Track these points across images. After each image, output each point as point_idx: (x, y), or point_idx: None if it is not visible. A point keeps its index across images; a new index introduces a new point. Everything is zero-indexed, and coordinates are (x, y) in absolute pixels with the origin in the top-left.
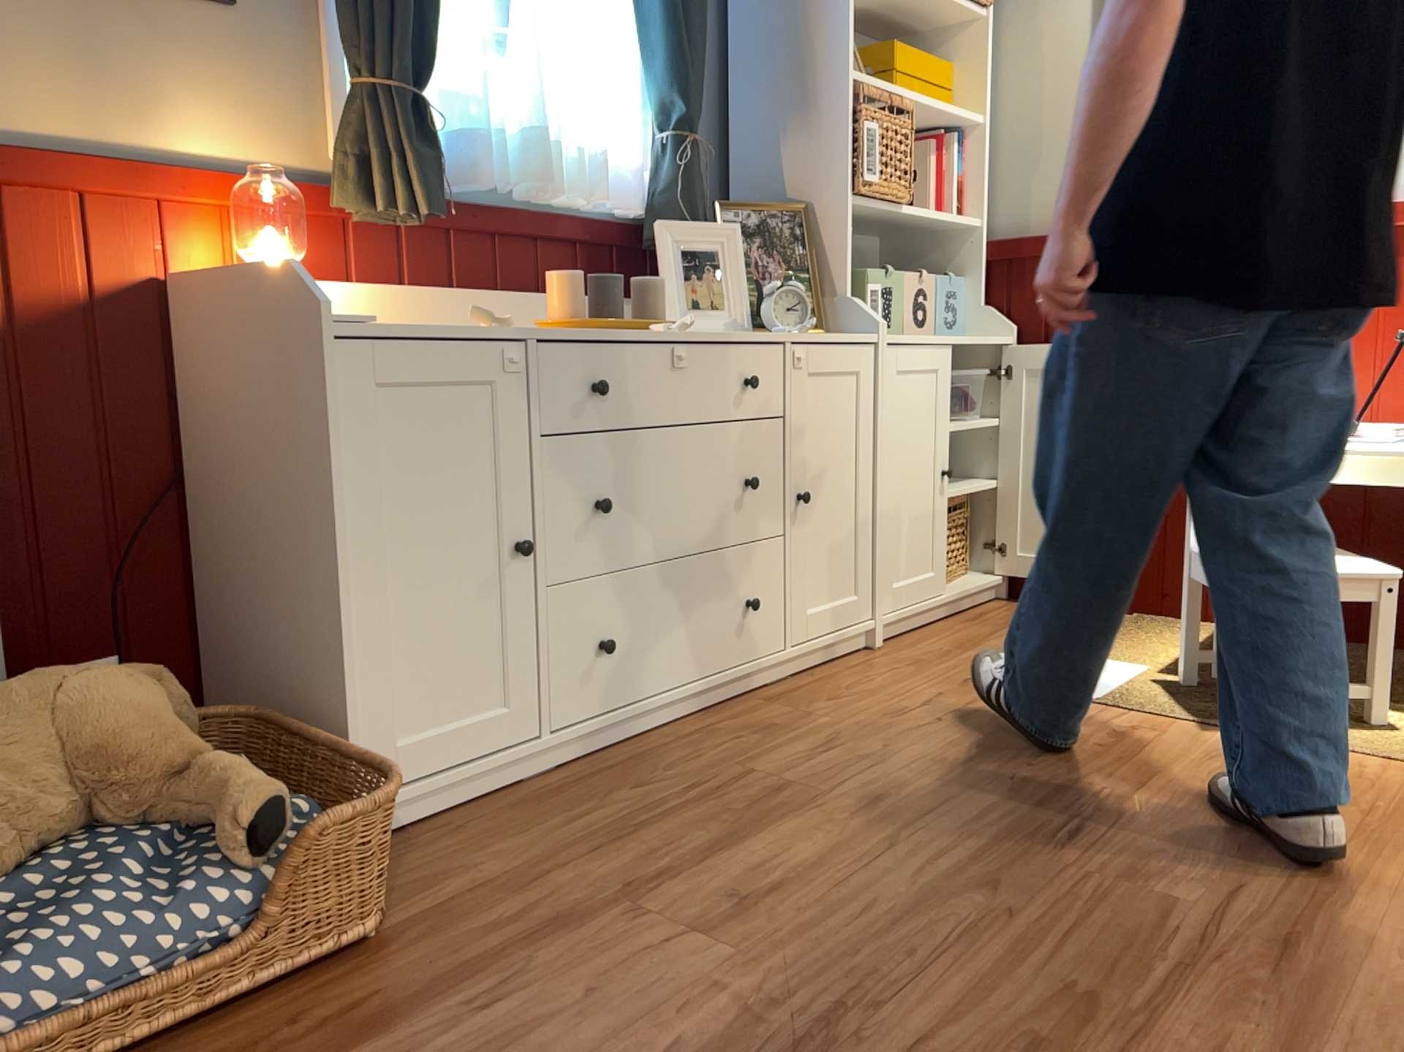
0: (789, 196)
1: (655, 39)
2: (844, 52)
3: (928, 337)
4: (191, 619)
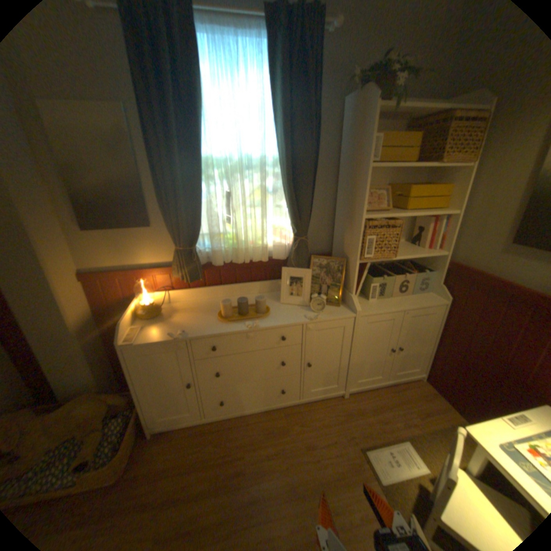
0: (344, 252)
1: (288, 207)
2: (362, 209)
3: (399, 303)
4: None
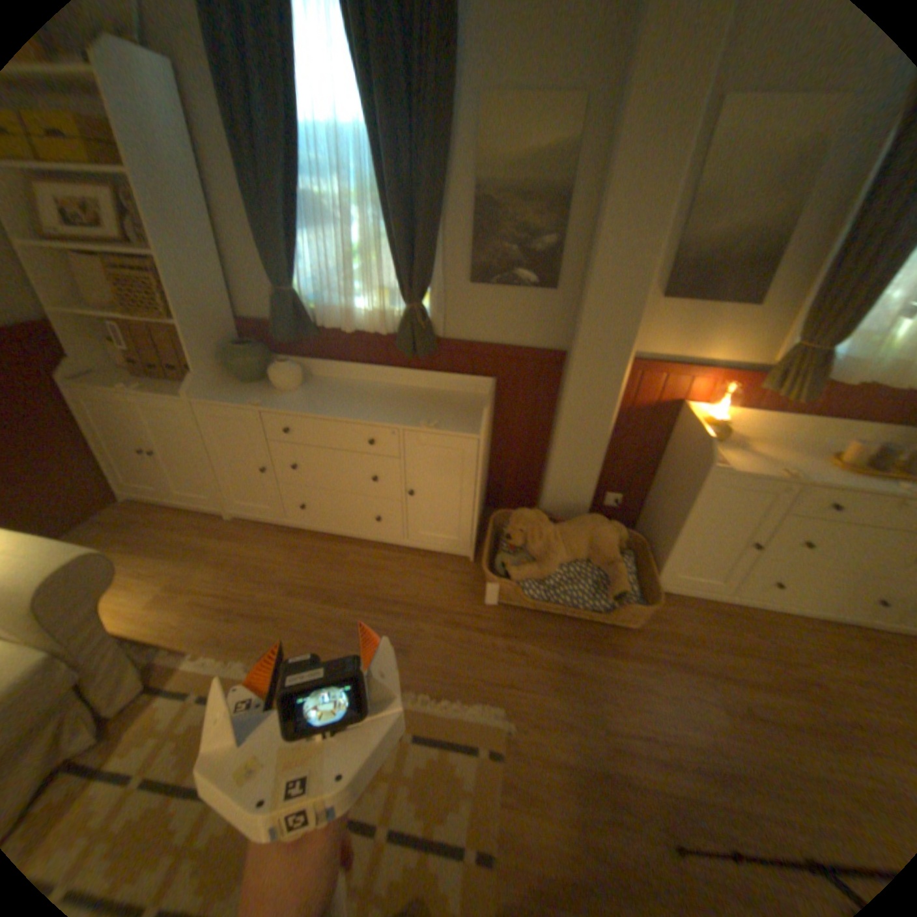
0: None
1: None
2: None
3: None
4: (647, 493)
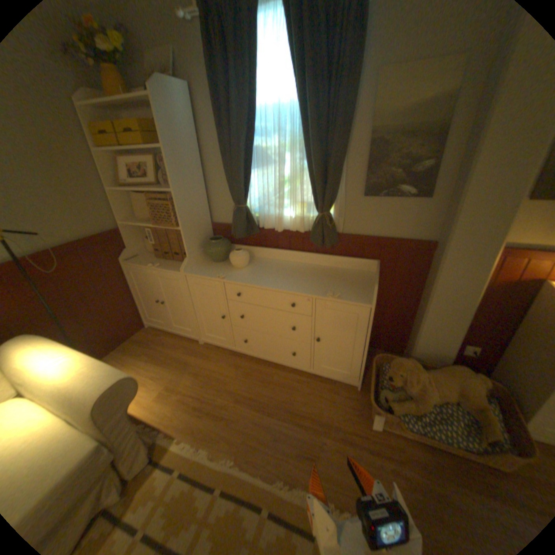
0: None
1: None
2: None
3: None
4: (504, 349)
